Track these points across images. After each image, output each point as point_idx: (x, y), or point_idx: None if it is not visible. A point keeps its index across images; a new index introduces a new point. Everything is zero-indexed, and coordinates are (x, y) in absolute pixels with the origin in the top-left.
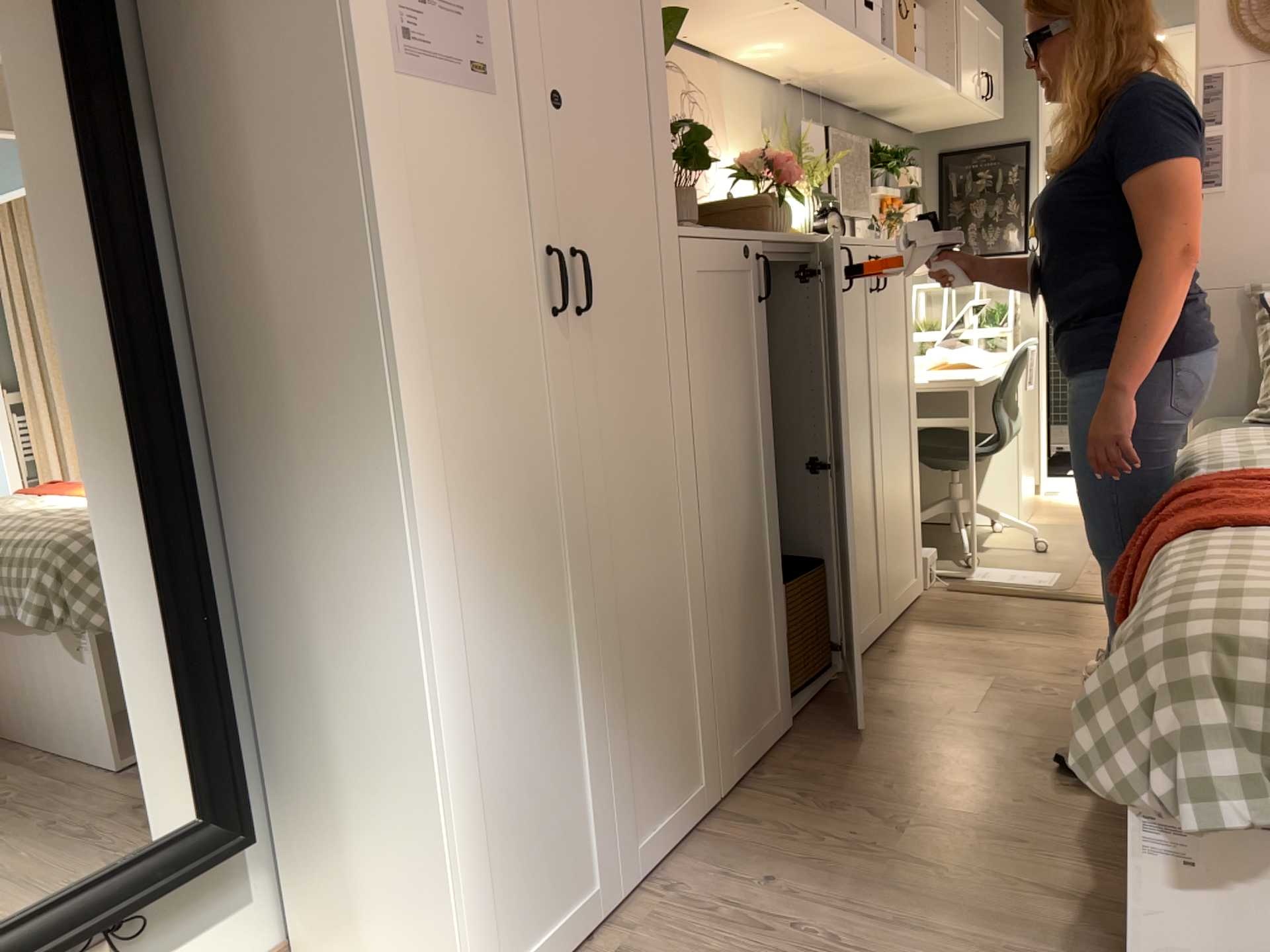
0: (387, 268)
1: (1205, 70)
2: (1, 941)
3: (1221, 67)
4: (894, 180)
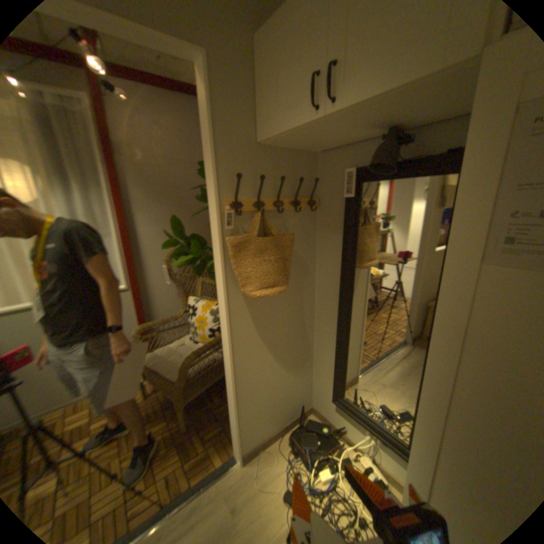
0: (440, 356)
1: None
2: (361, 415)
3: None
4: None
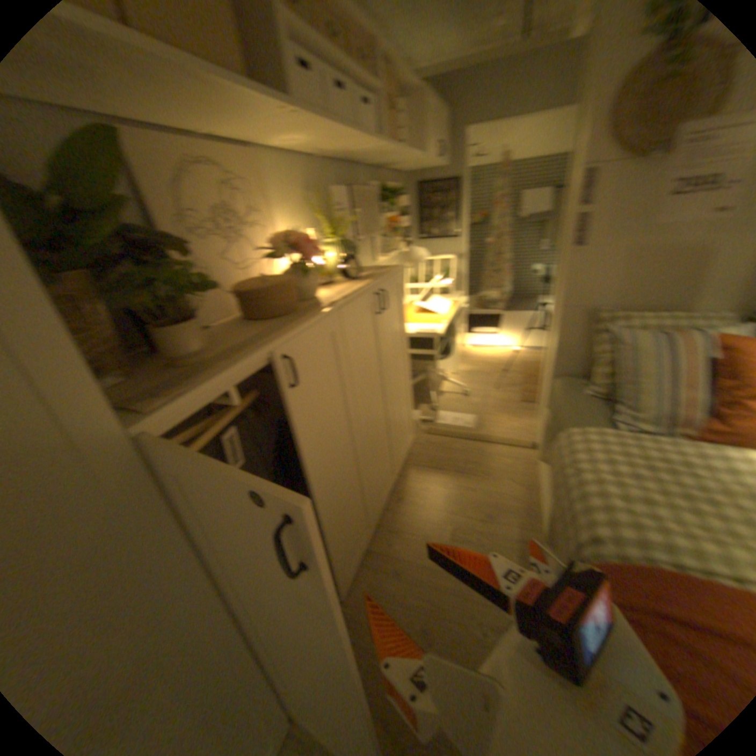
0: None
1: (588, 163)
2: None
3: (599, 161)
4: (396, 203)
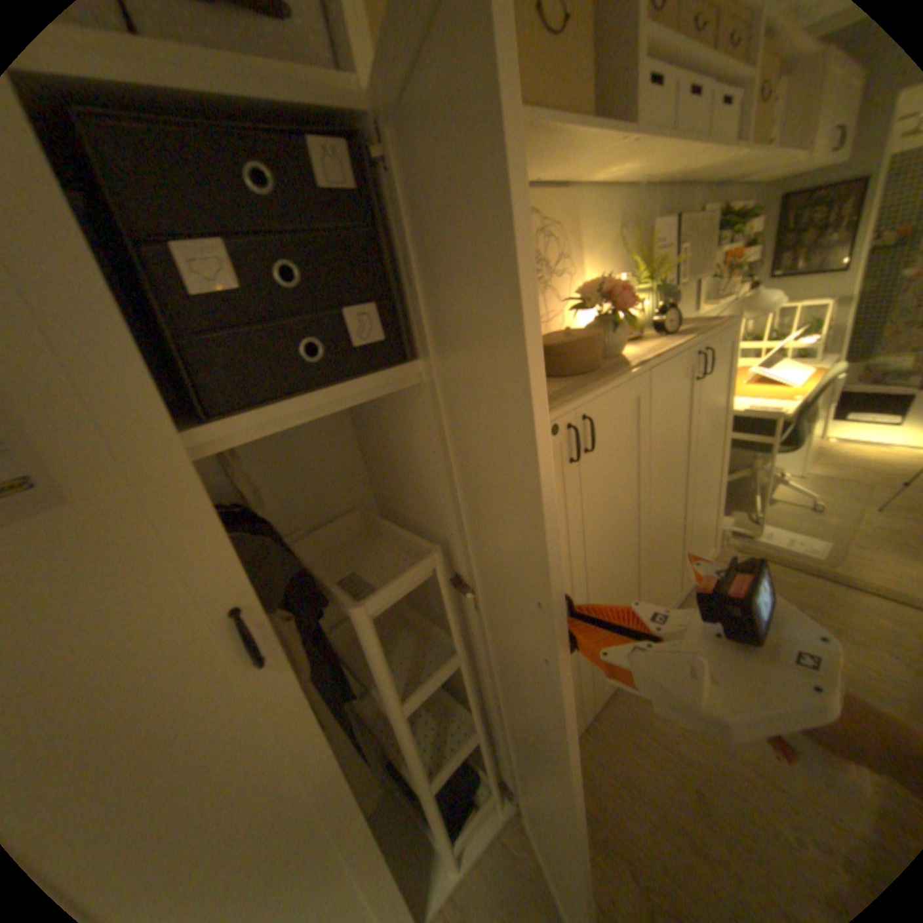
0: None
1: None
2: None
3: None
4: (739, 231)
